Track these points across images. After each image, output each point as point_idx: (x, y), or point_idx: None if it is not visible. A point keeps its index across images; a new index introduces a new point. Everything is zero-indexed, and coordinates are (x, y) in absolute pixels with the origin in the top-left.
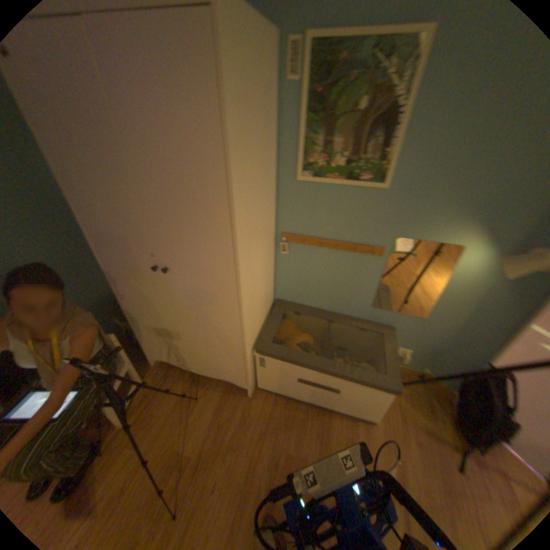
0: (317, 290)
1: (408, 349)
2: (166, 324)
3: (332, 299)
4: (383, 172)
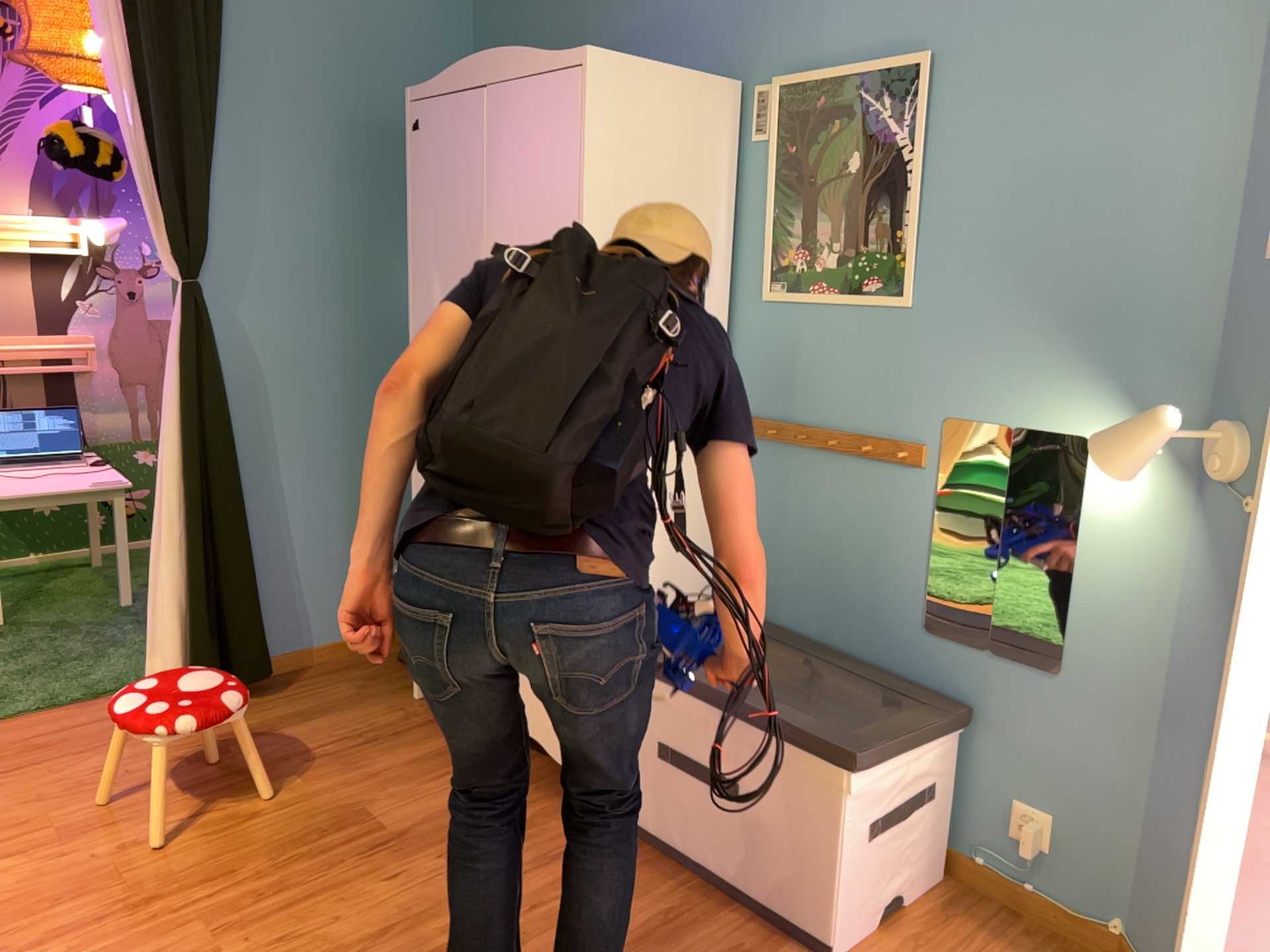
0: (800, 569)
1: (1038, 805)
2: None
3: (832, 598)
4: (897, 273)
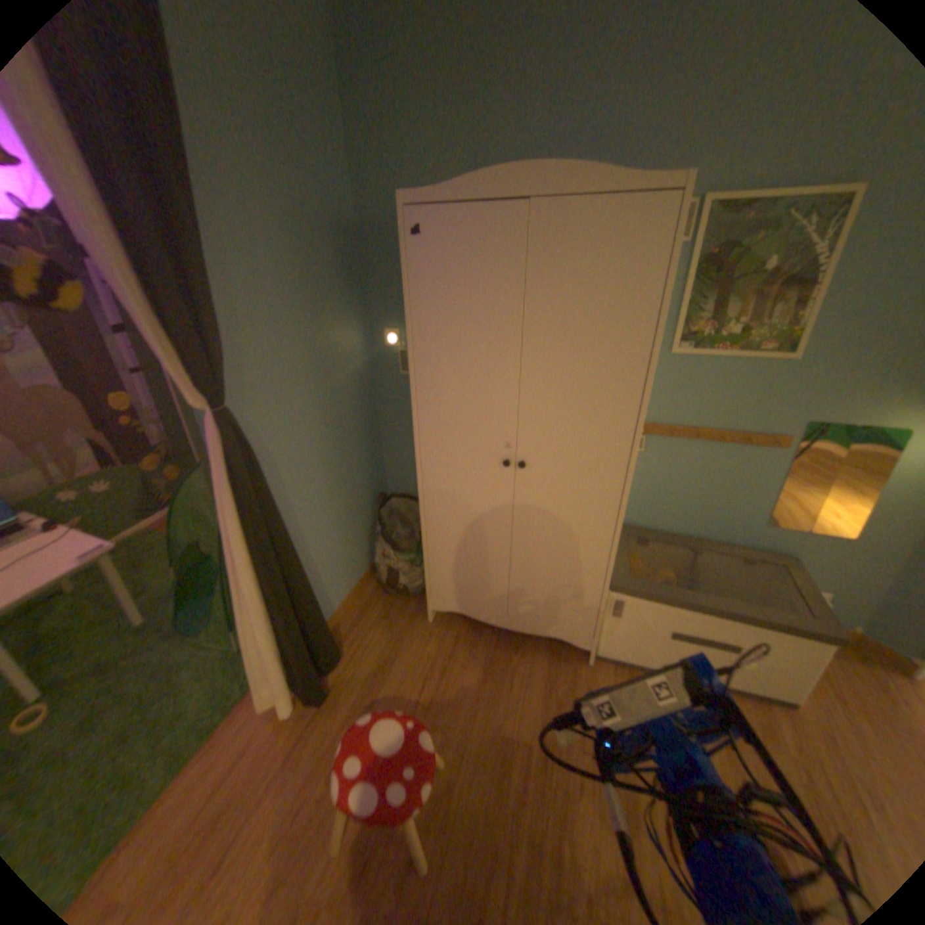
0: (682, 501)
1: (827, 591)
2: (486, 546)
3: (704, 514)
4: (796, 336)
